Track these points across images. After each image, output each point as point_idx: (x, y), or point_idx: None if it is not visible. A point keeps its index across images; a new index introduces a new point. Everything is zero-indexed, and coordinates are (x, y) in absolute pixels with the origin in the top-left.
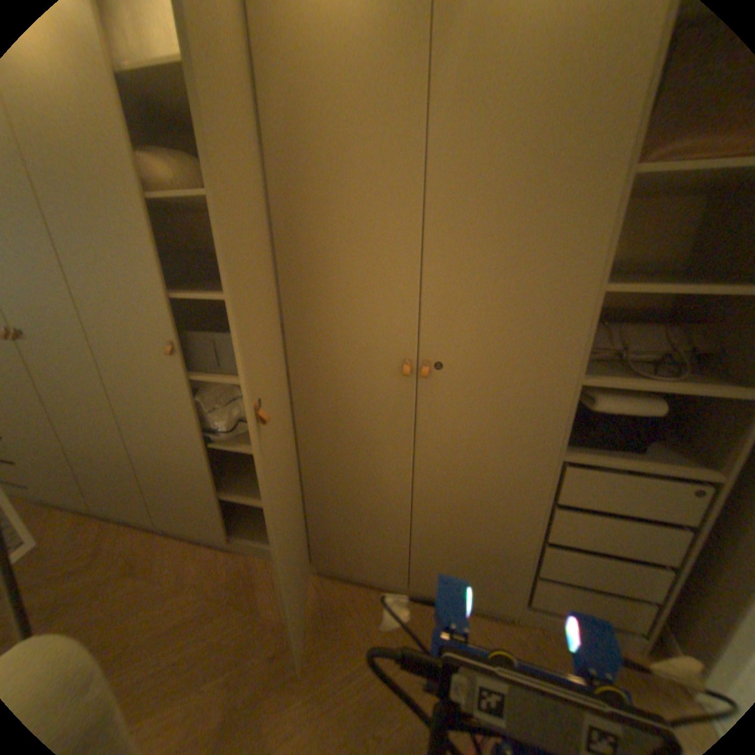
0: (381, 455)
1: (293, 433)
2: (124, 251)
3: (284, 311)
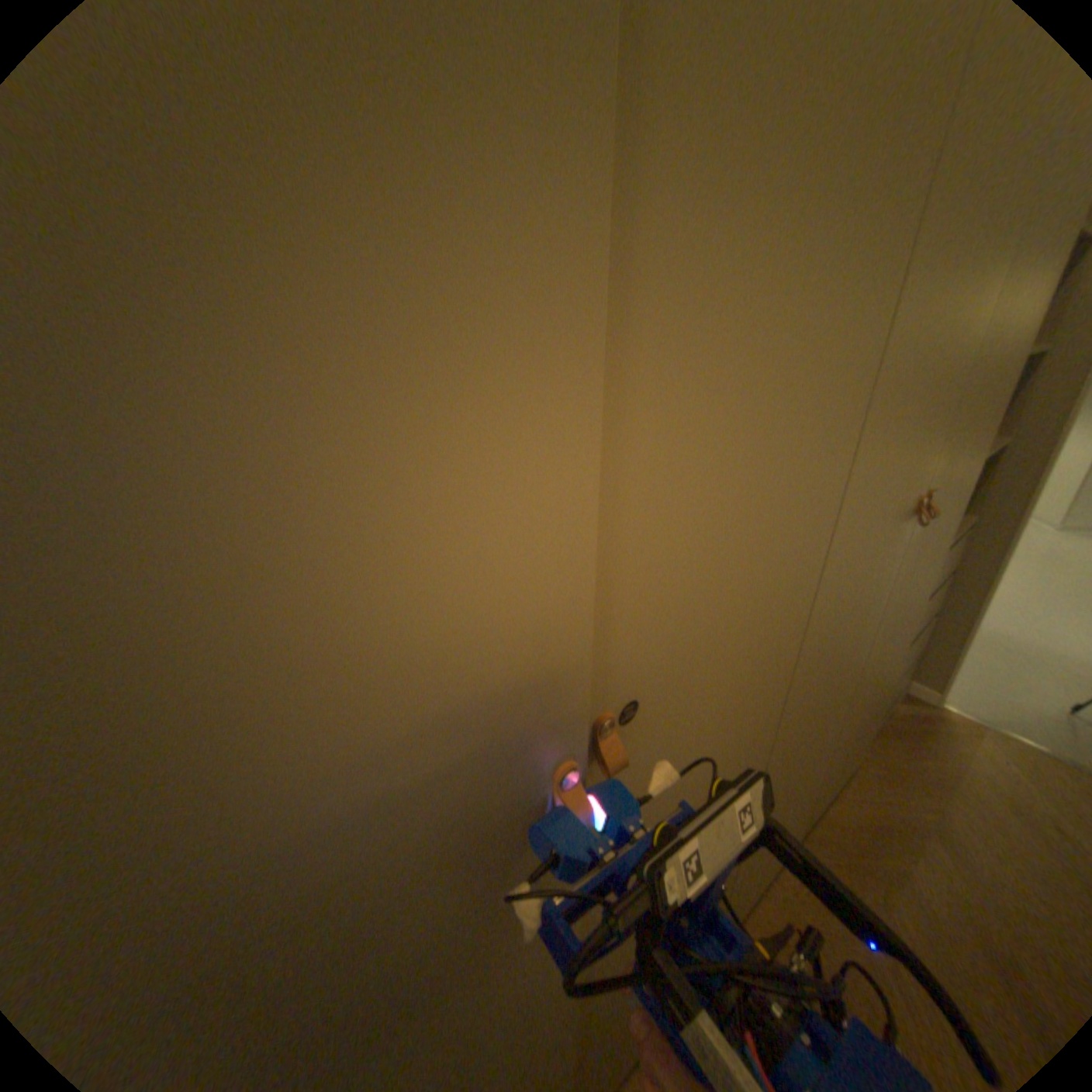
0: (855, 669)
1: (780, 738)
2: (397, 309)
3: (861, 468)
